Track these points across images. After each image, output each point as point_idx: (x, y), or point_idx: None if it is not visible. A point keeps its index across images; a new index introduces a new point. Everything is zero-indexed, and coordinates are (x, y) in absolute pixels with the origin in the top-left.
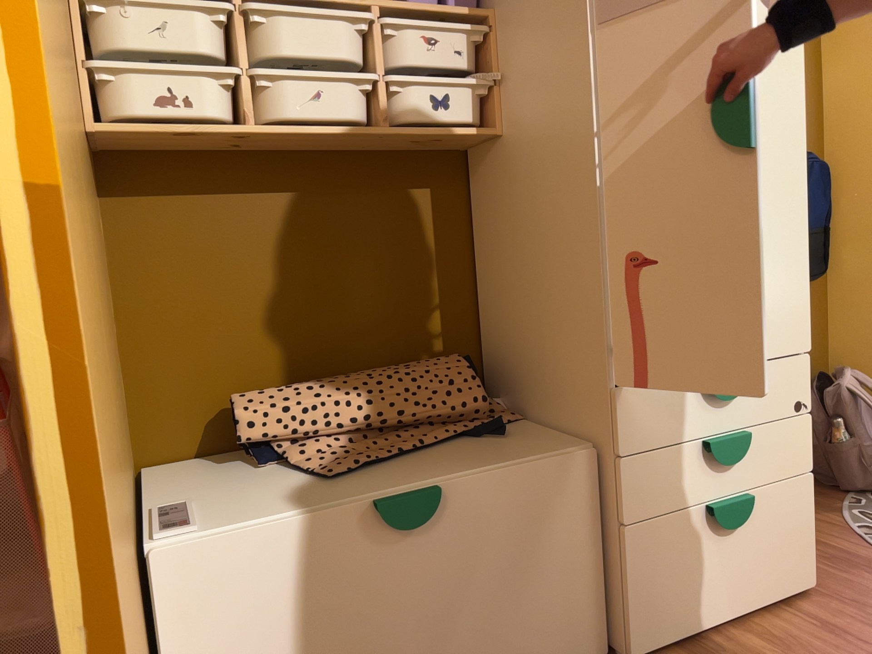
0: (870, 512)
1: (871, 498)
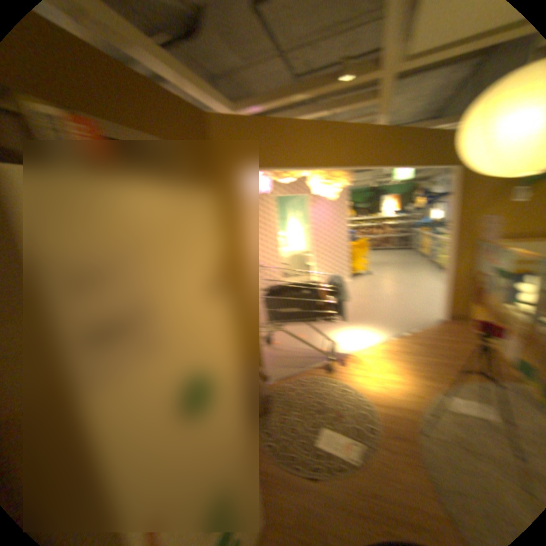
0: (268, 435)
1: (266, 423)
